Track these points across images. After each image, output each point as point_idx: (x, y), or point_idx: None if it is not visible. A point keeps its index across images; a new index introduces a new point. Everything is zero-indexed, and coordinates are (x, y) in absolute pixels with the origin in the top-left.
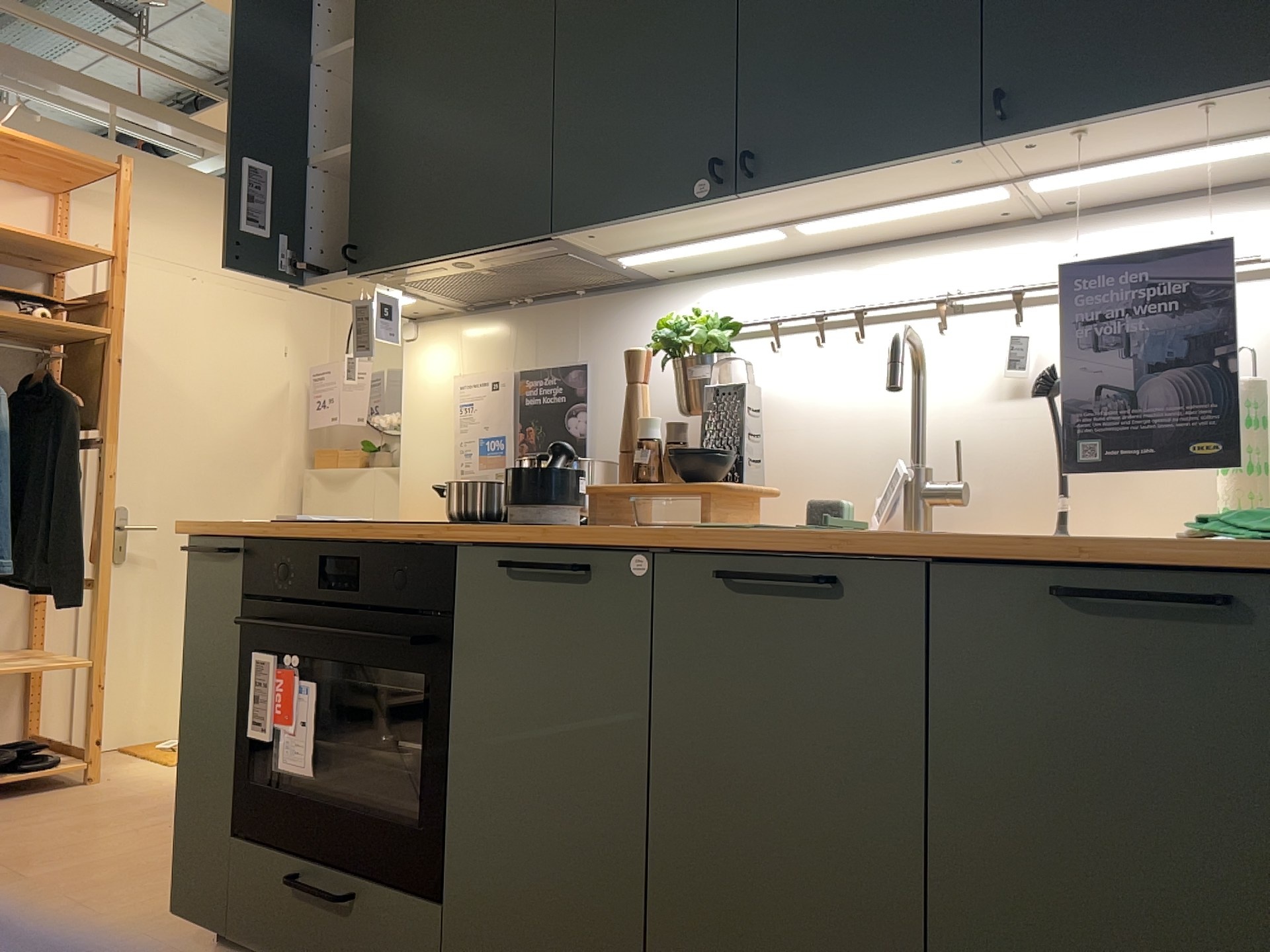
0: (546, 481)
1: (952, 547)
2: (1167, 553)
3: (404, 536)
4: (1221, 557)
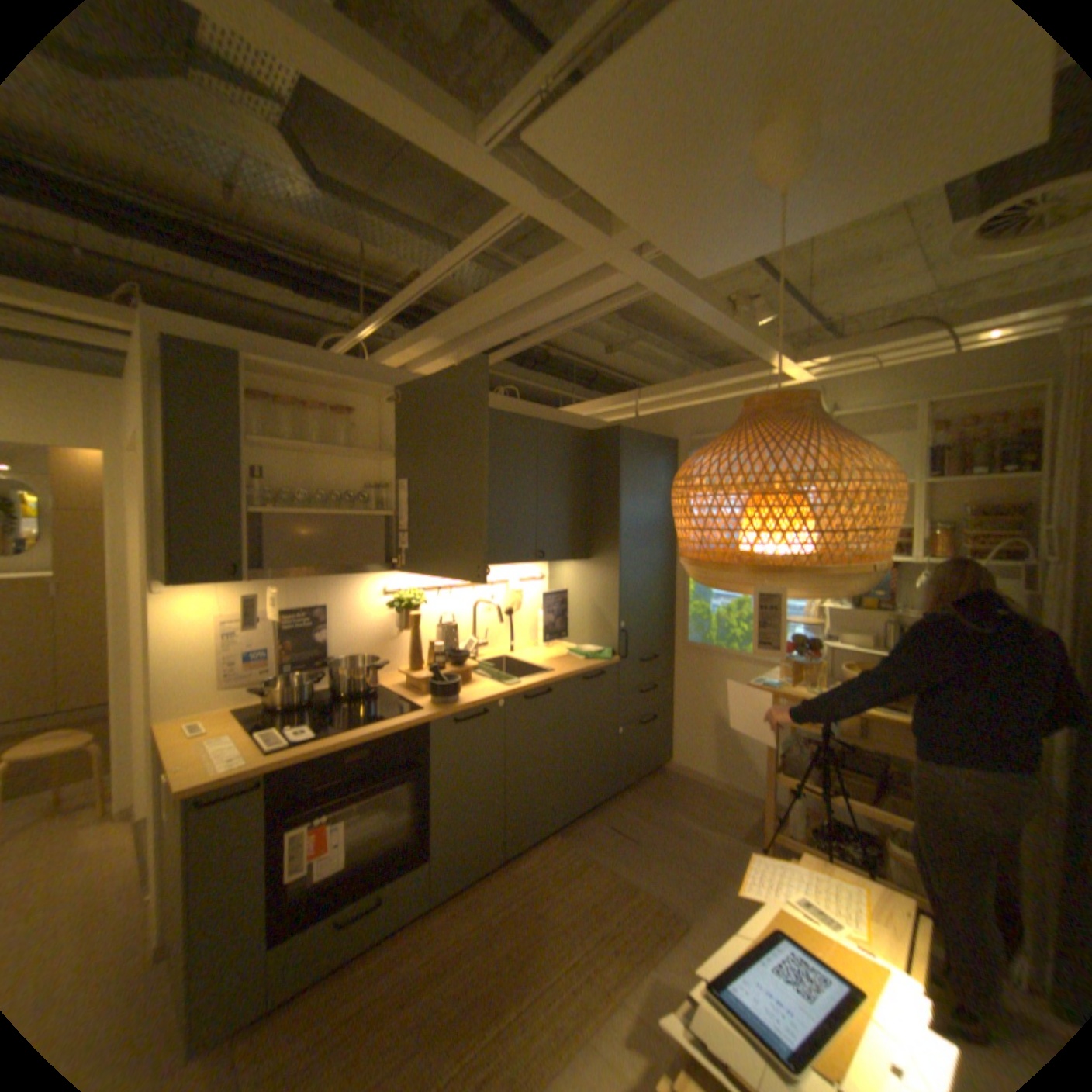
0: (456, 684)
1: (570, 675)
2: (592, 666)
3: (397, 727)
4: (598, 665)
